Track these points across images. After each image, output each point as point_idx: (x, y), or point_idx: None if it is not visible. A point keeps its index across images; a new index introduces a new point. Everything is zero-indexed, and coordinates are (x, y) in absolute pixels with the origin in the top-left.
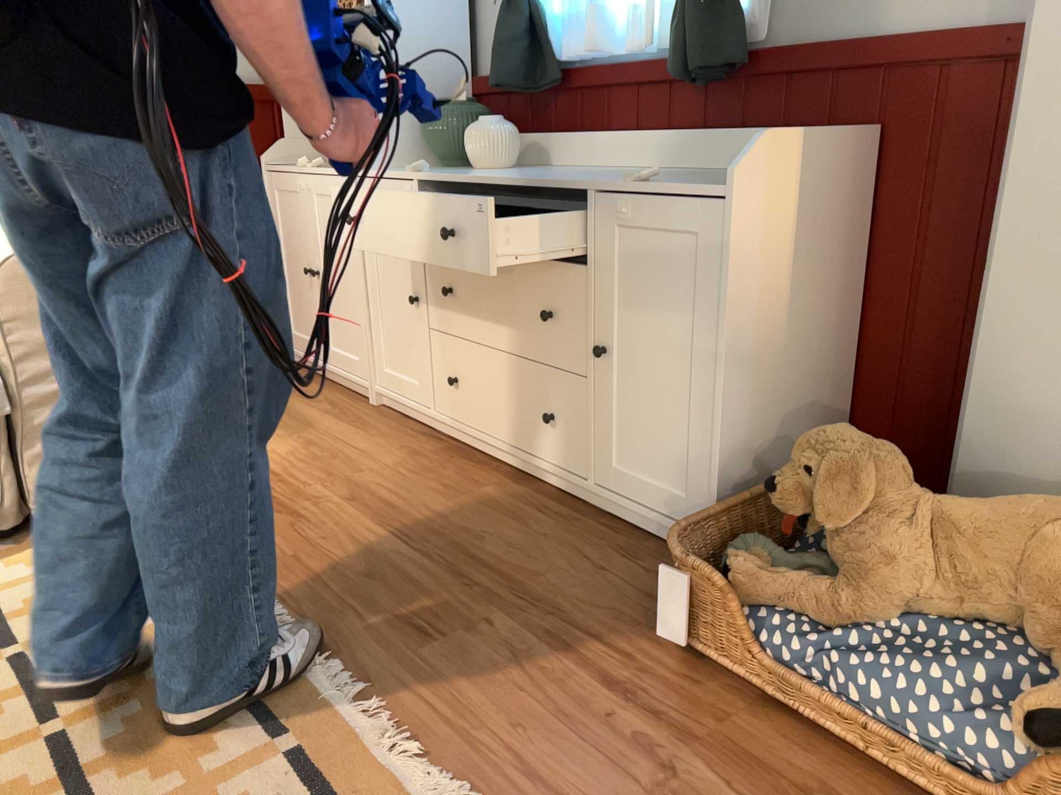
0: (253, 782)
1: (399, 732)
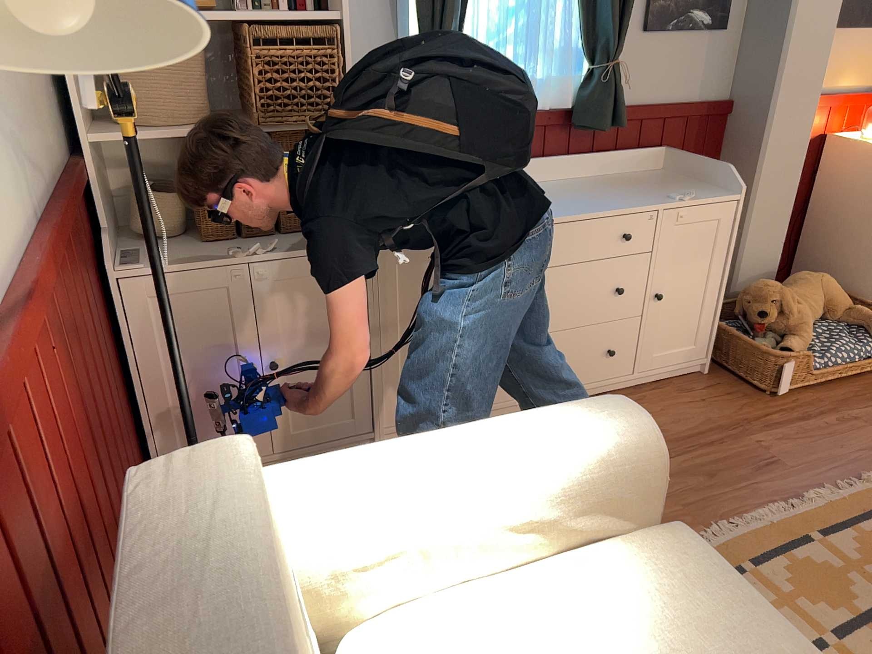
0: None
1: (857, 479)
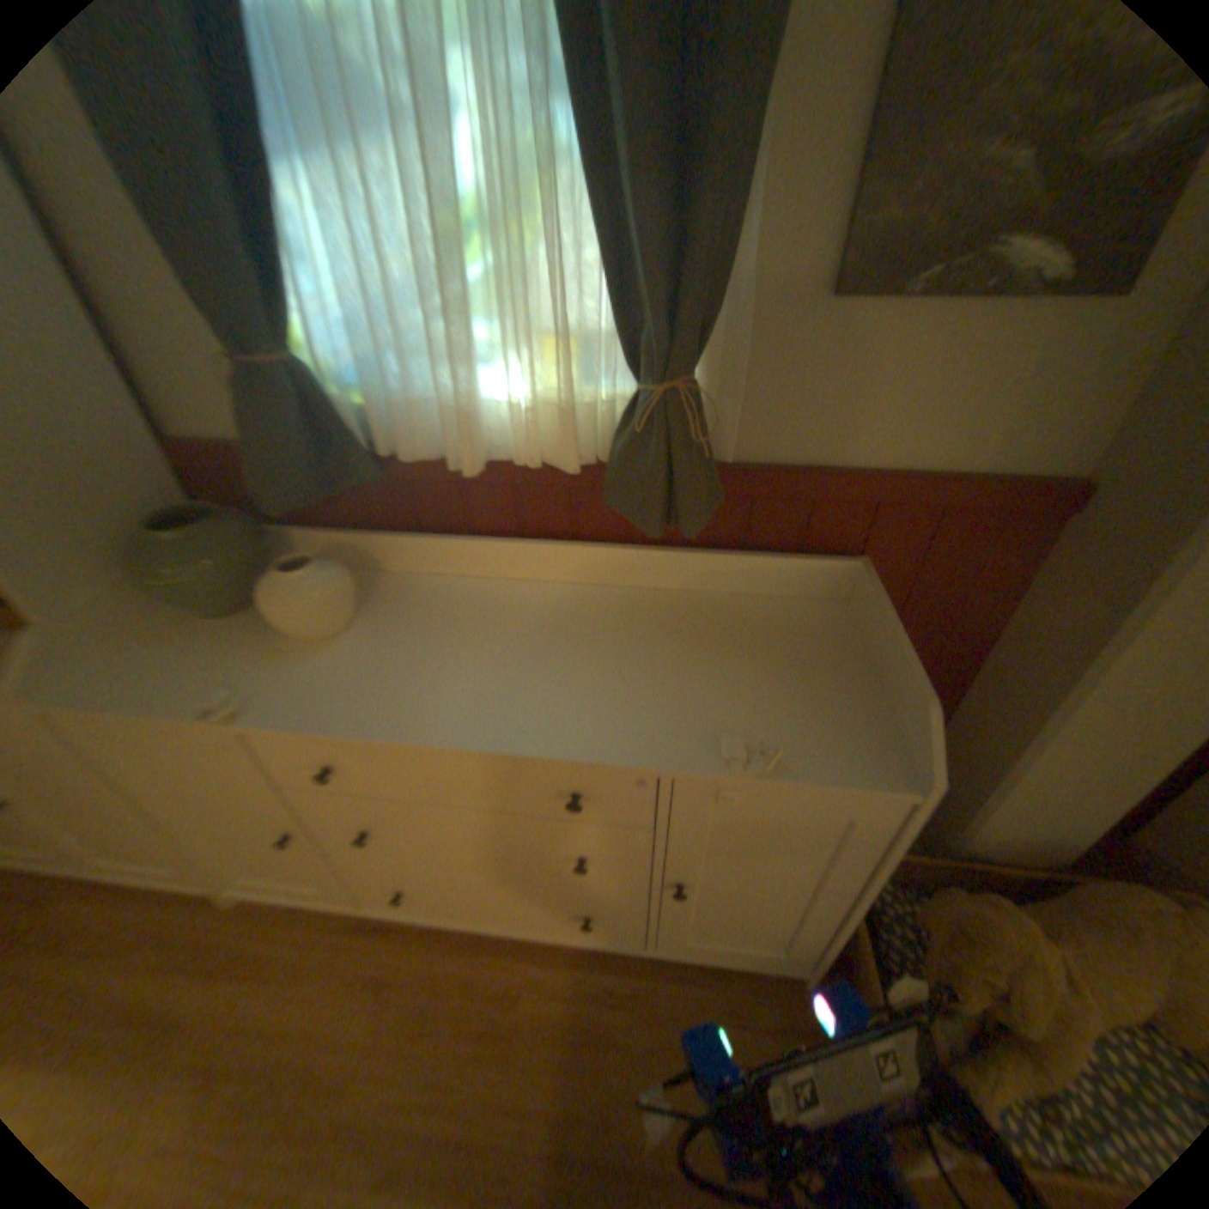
0: None
1: None
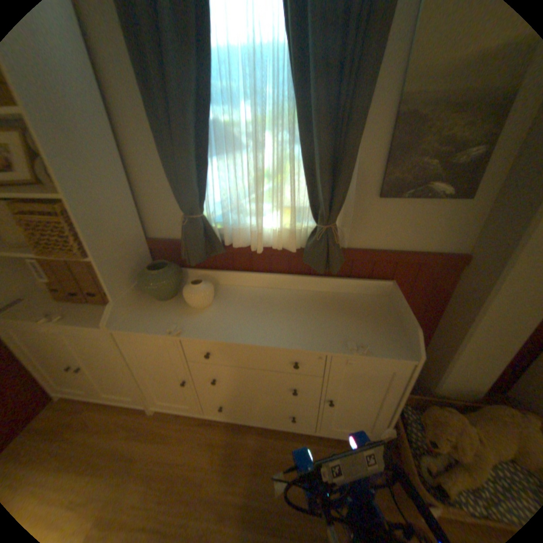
0: None
1: None
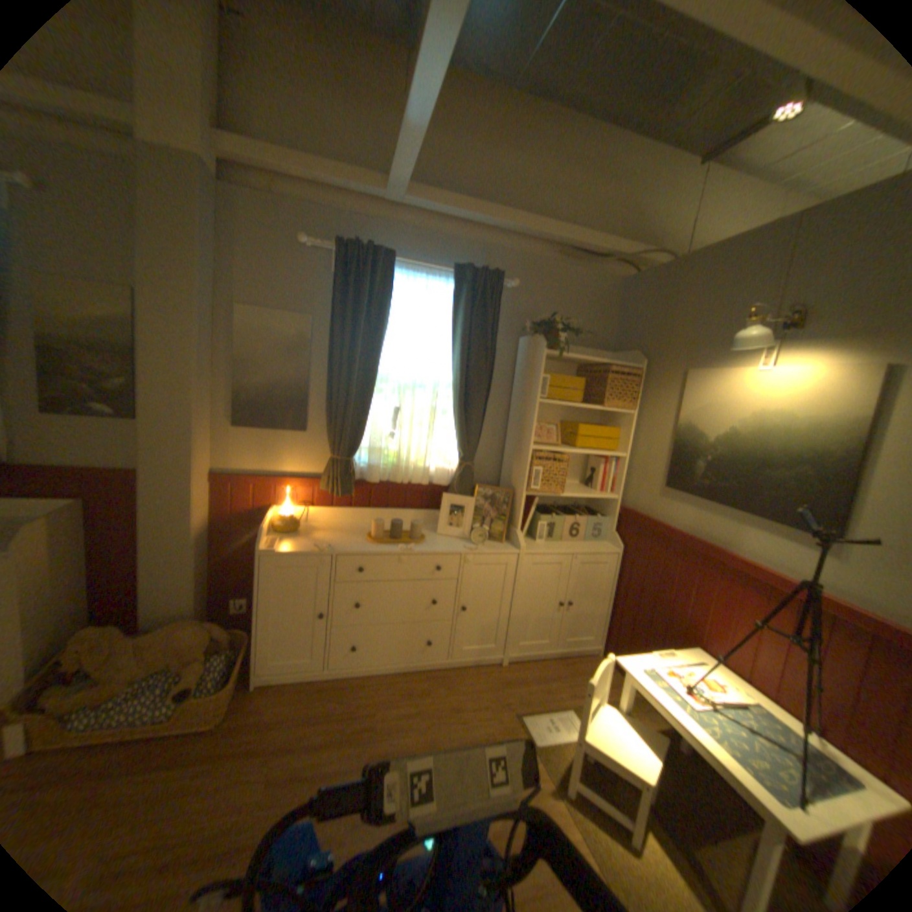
0: None
1: None
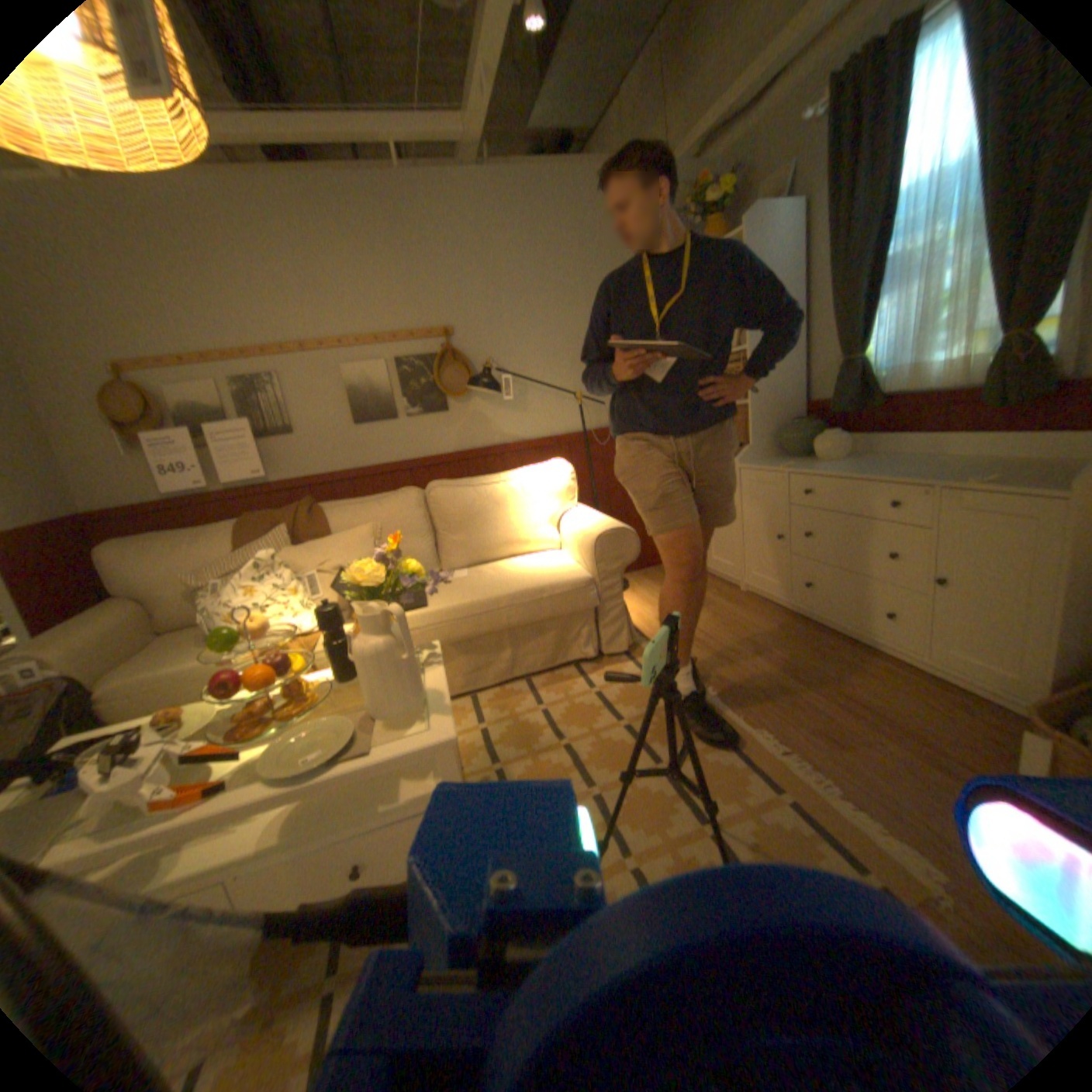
0: (779, 817)
1: (852, 805)
